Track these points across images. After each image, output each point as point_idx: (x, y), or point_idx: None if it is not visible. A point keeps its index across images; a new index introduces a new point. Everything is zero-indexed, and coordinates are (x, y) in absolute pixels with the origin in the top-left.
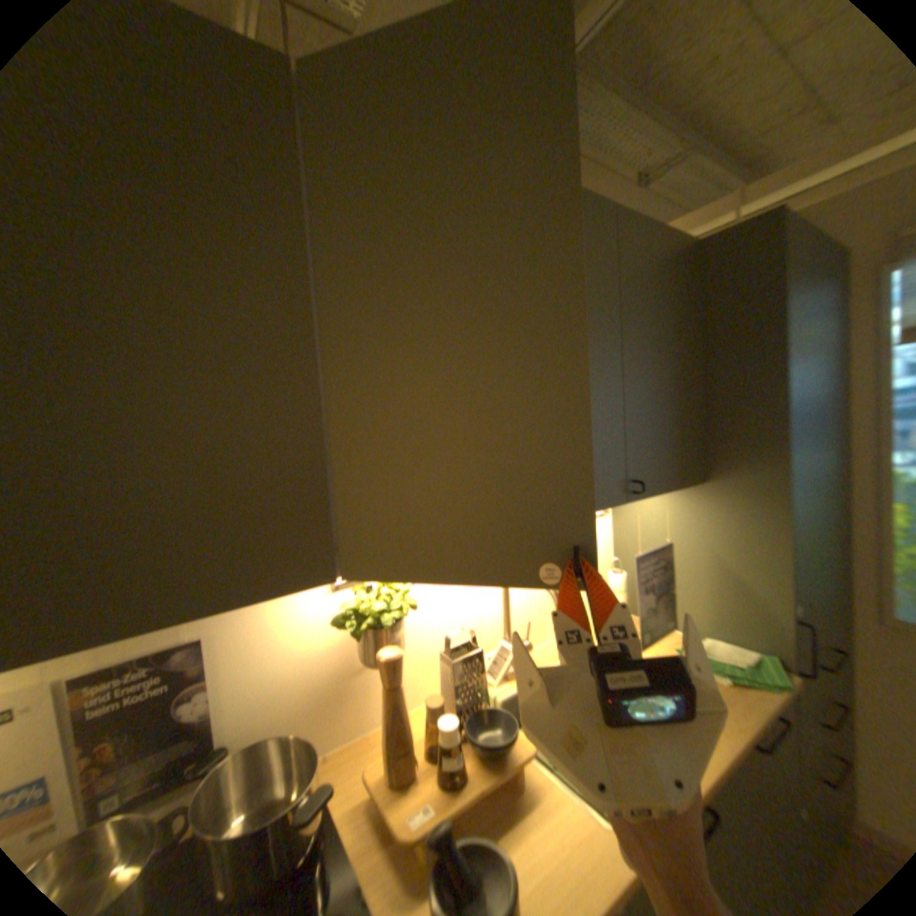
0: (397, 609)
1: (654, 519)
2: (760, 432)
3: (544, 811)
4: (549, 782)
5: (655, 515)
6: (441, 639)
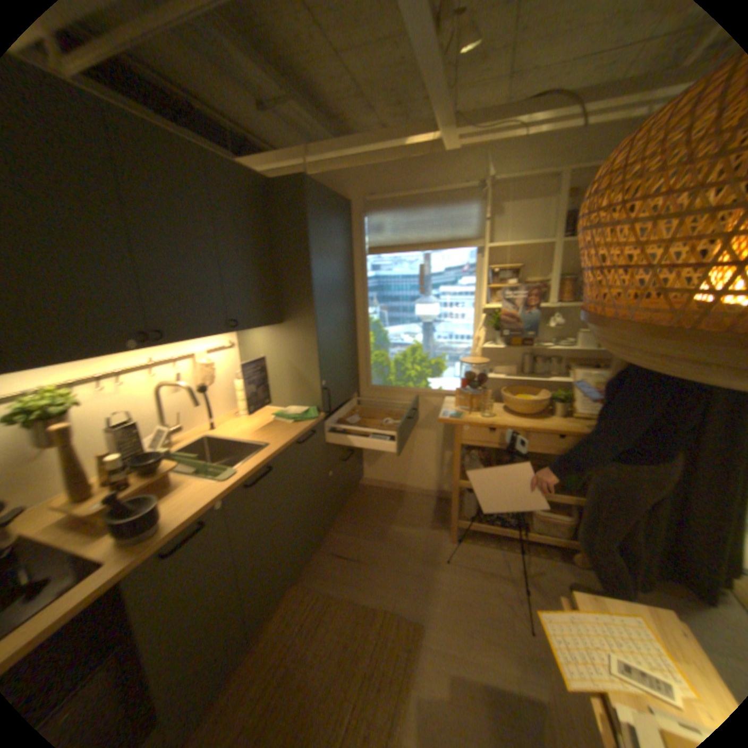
0: (59, 410)
1: (258, 348)
2: (301, 296)
3: (179, 489)
4: (184, 480)
5: (259, 345)
6: (102, 427)
